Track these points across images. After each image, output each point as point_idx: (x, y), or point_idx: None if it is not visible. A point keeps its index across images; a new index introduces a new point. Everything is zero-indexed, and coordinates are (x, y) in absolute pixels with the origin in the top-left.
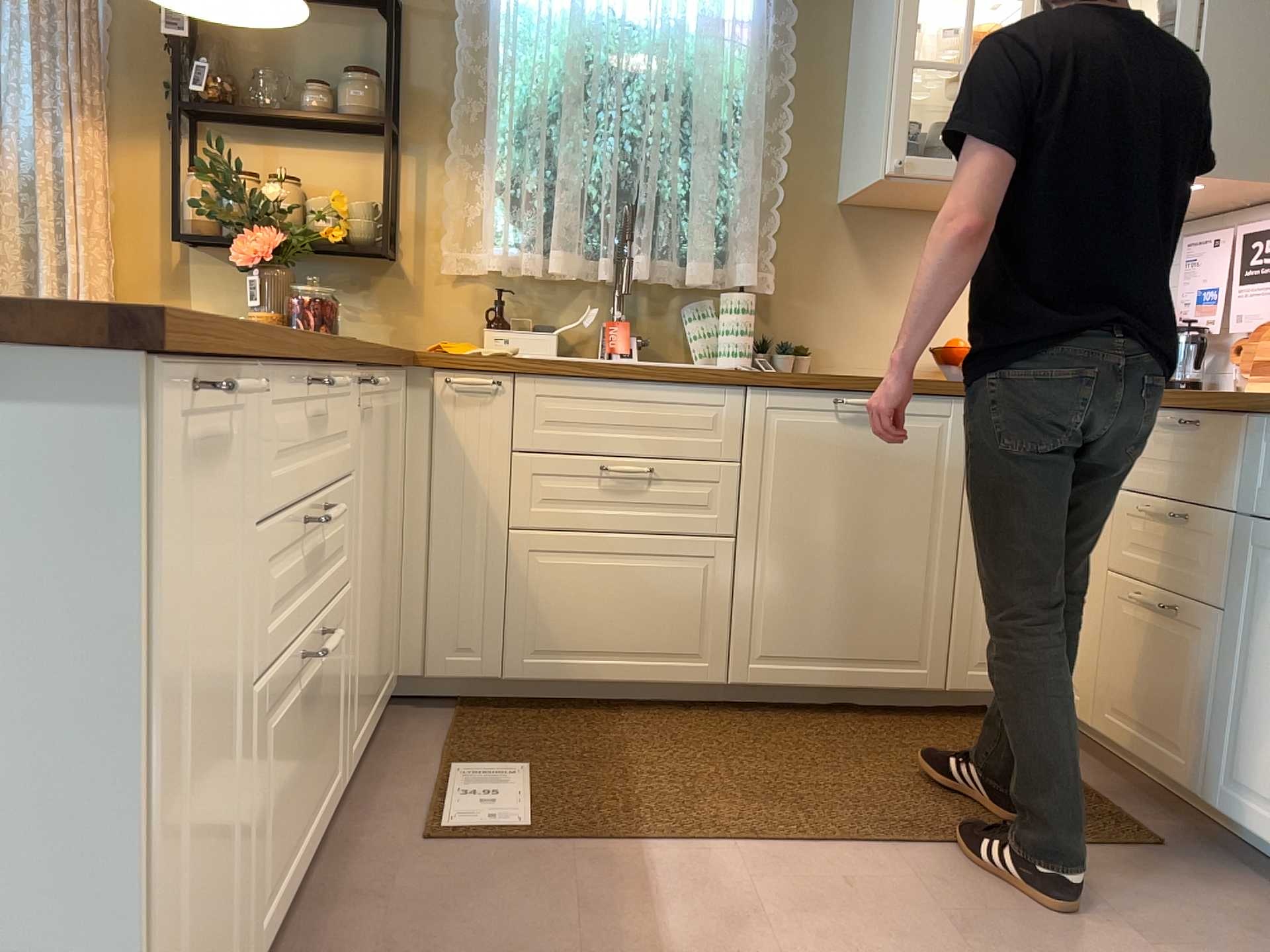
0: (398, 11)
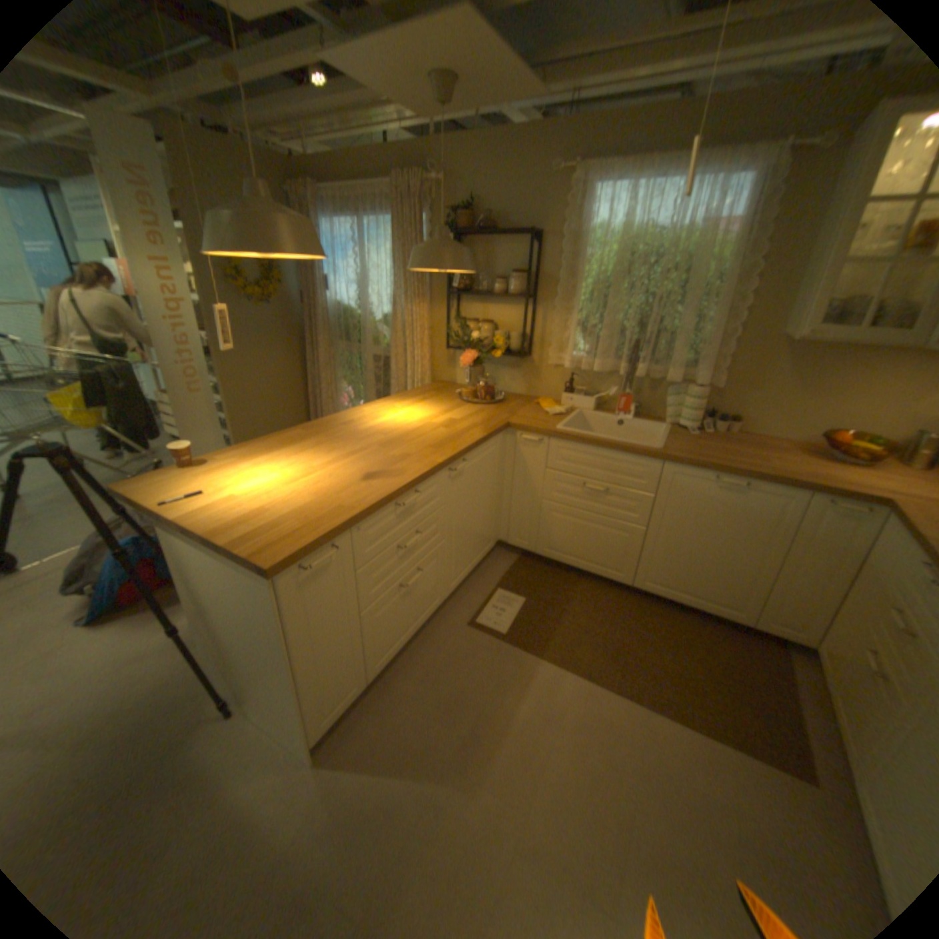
0: (533, 240)
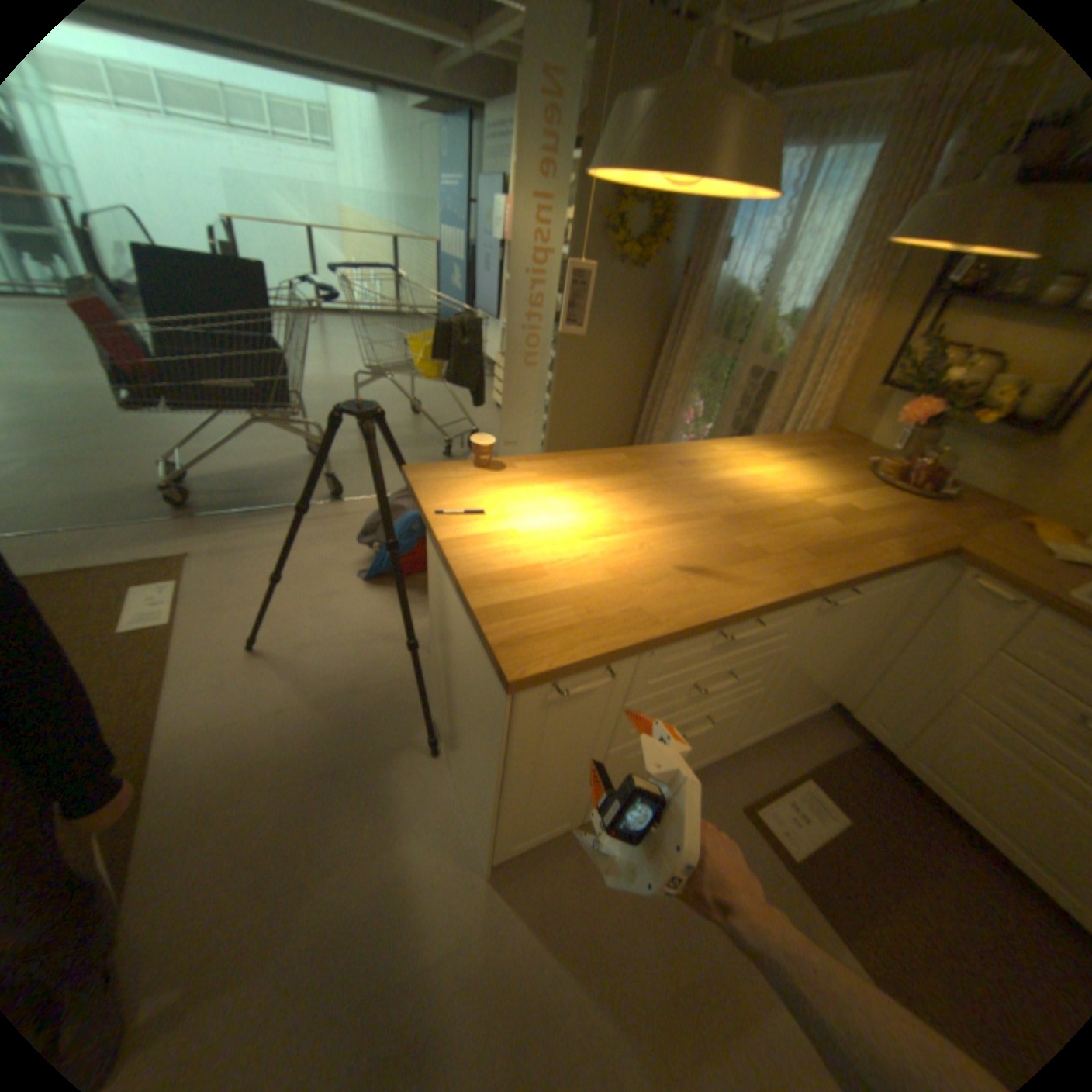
0: None
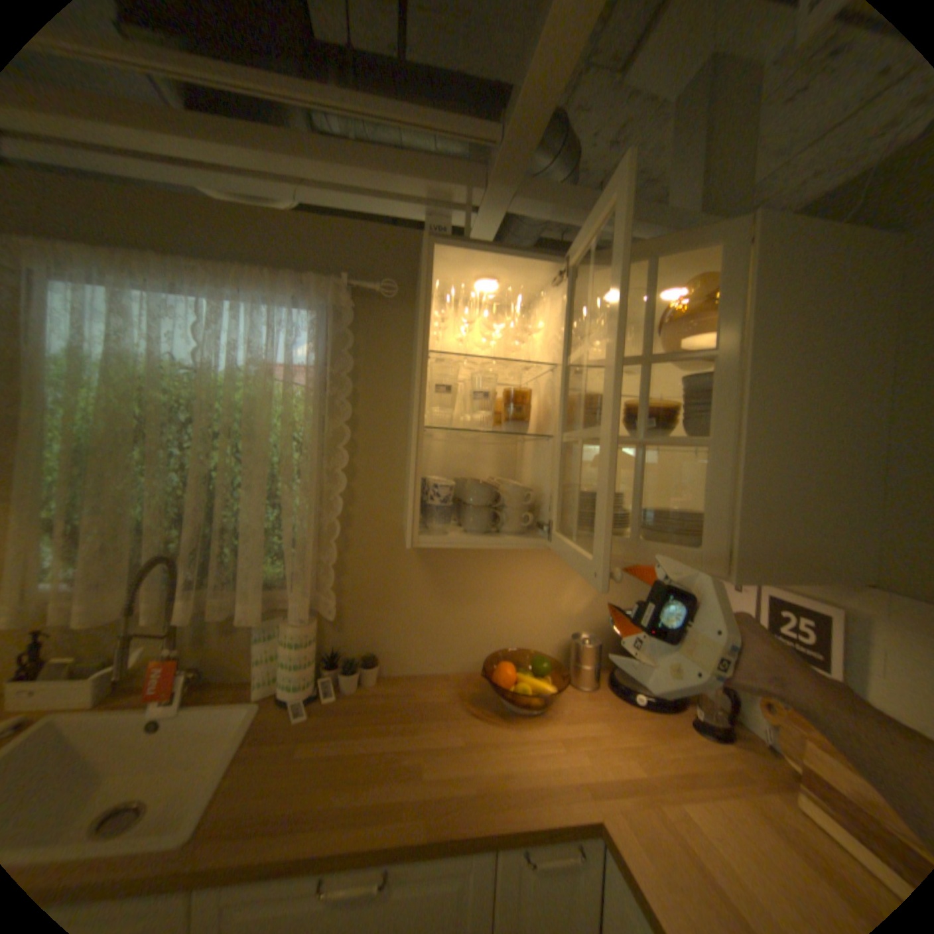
0: None
